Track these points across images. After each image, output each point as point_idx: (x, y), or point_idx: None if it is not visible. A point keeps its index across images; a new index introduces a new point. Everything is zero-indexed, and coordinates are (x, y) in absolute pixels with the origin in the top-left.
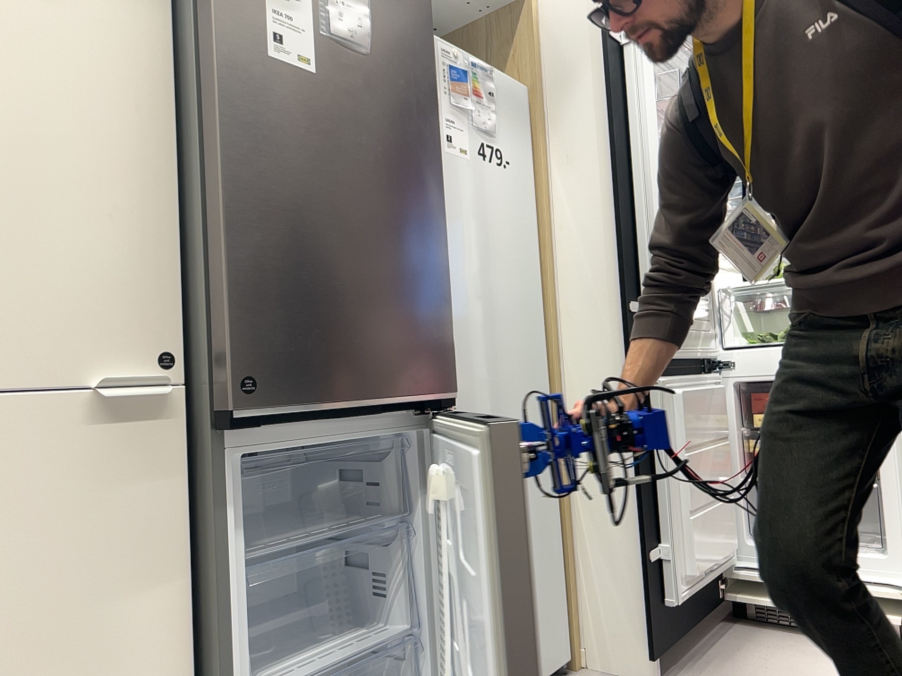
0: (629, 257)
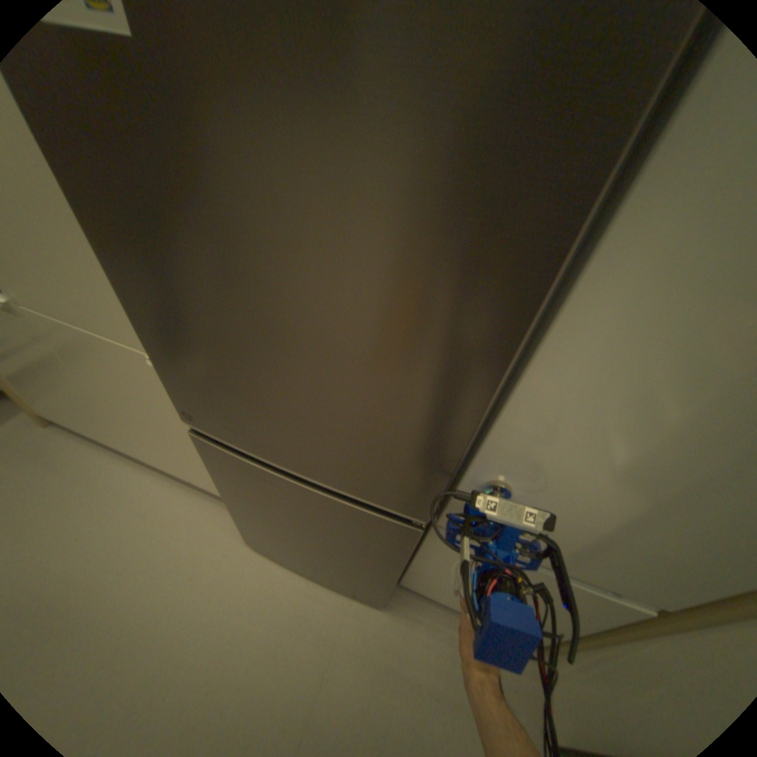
0: None
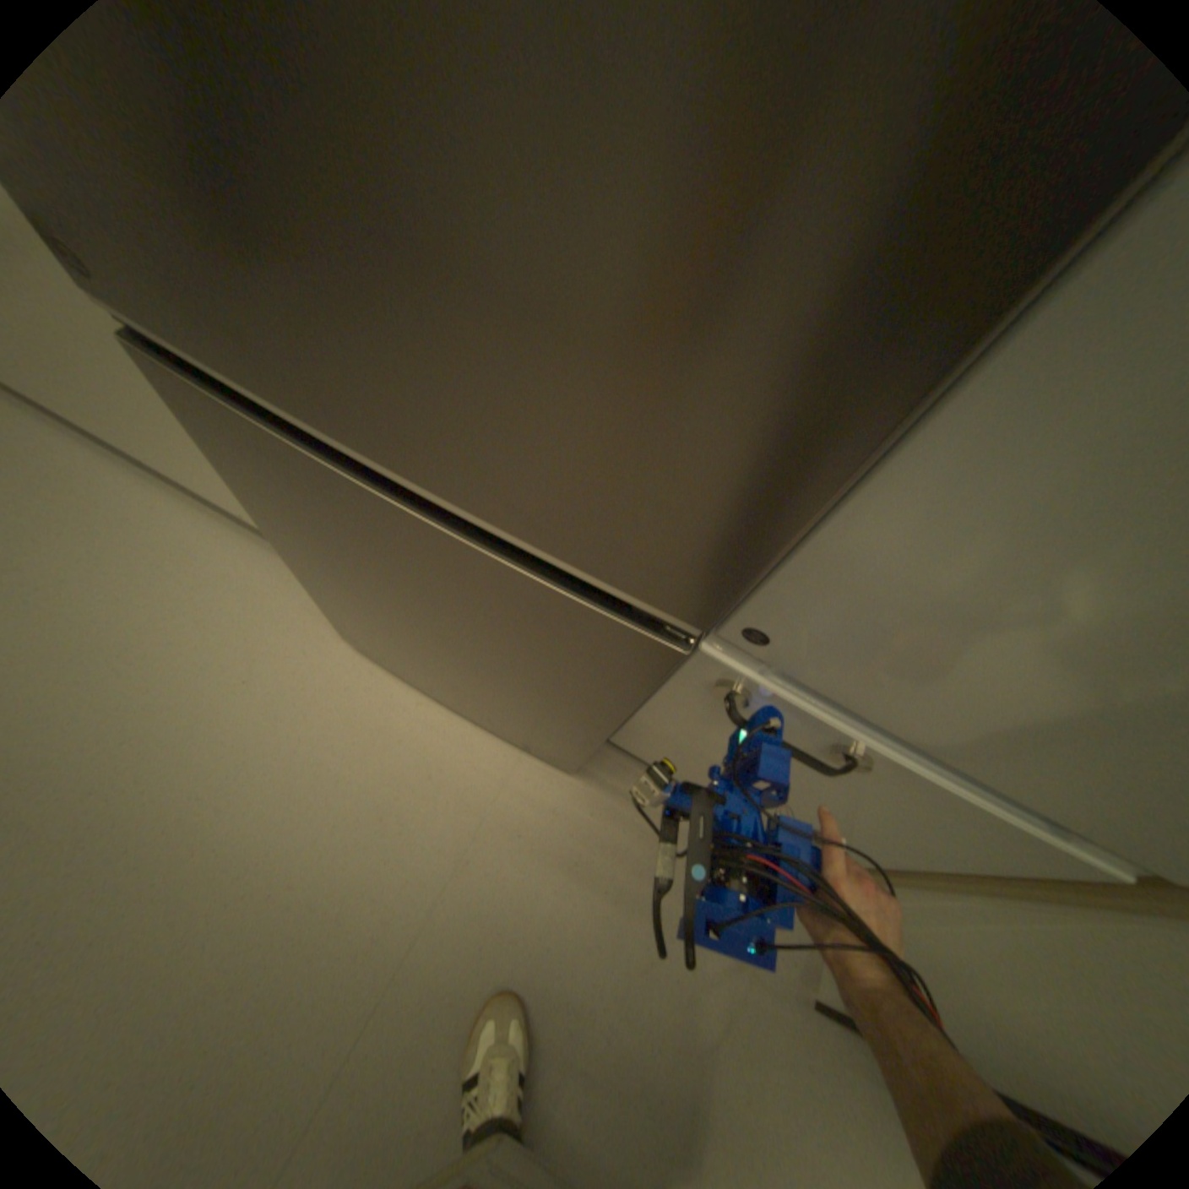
0: None
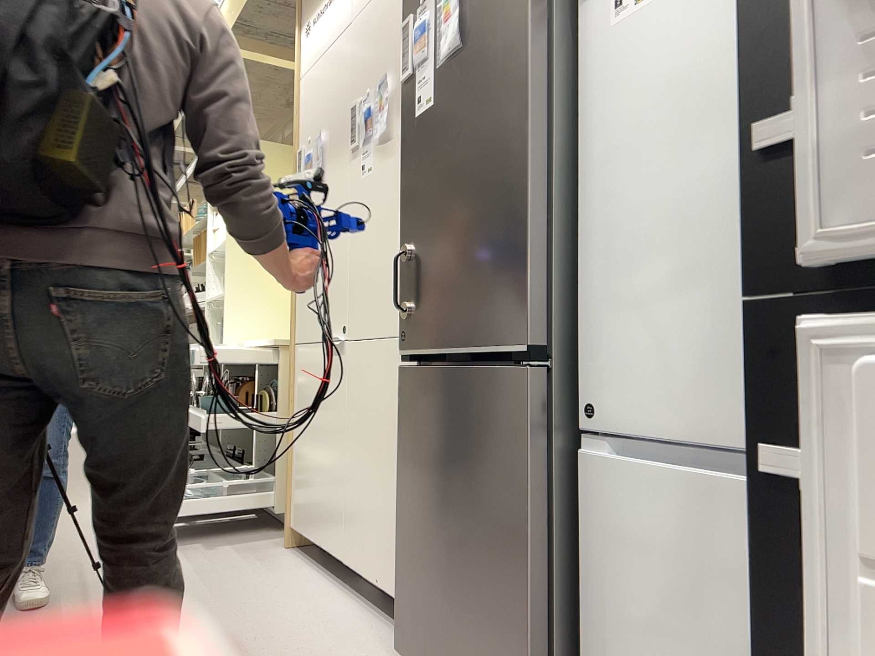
0: (782, 3)
